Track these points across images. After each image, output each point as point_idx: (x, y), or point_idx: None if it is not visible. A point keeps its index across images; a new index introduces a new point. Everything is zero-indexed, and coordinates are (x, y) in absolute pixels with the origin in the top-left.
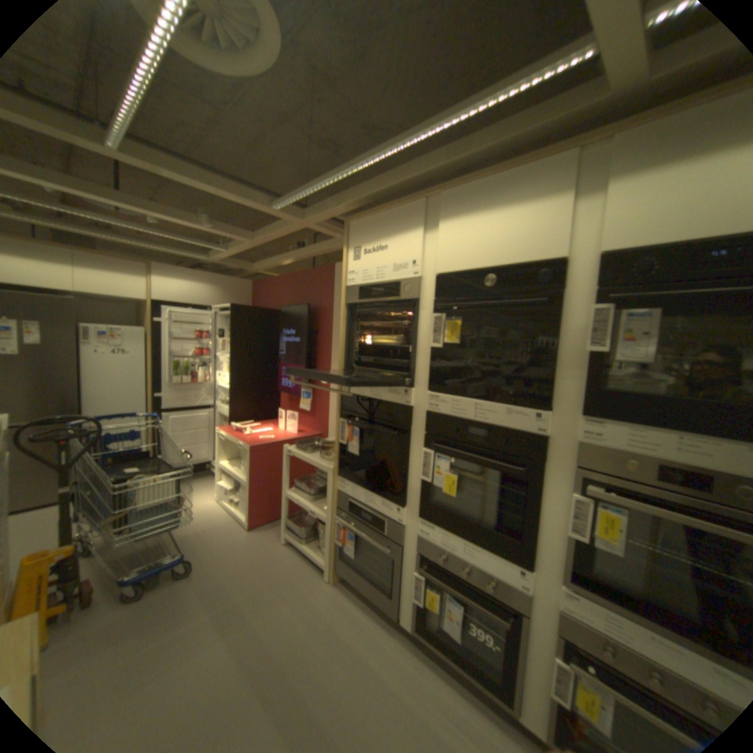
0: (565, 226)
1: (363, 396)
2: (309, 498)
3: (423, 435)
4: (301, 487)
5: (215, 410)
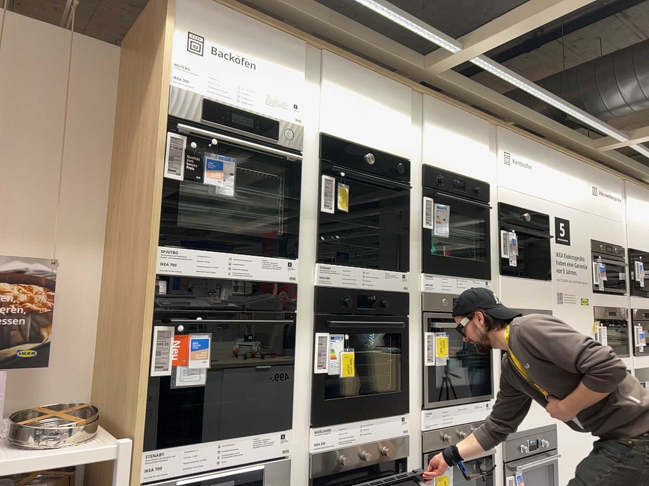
0: (404, 143)
1: (214, 276)
2: None
3: (310, 313)
4: None
5: None
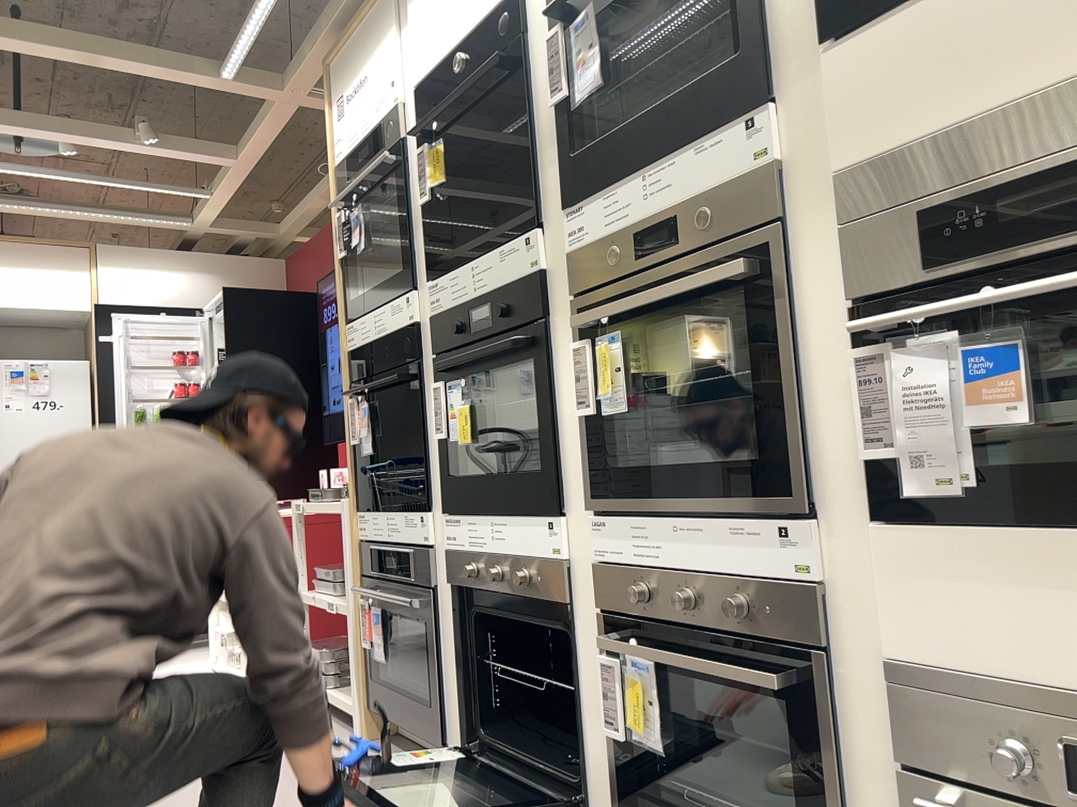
0: None
1: (371, 343)
2: (335, 585)
3: (433, 362)
4: (322, 569)
5: None
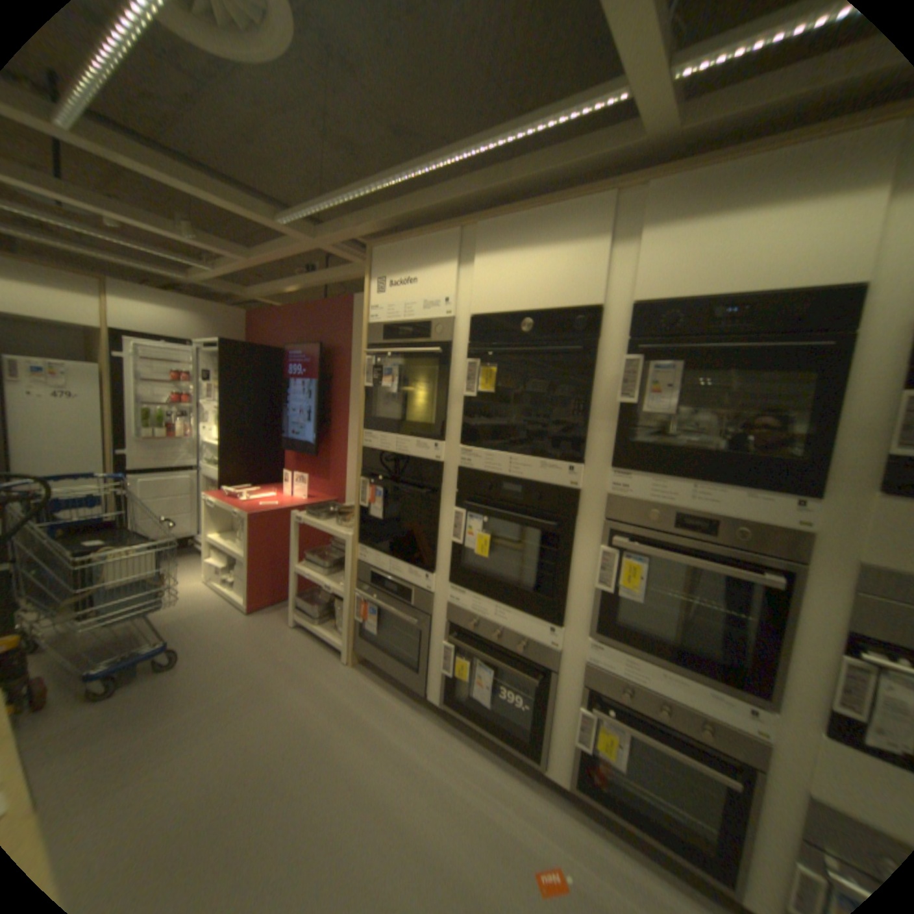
0: (601, 273)
1: (388, 452)
2: (324, 571)
3: (454, 493)
4: (314, 560)
5: (199, 472)
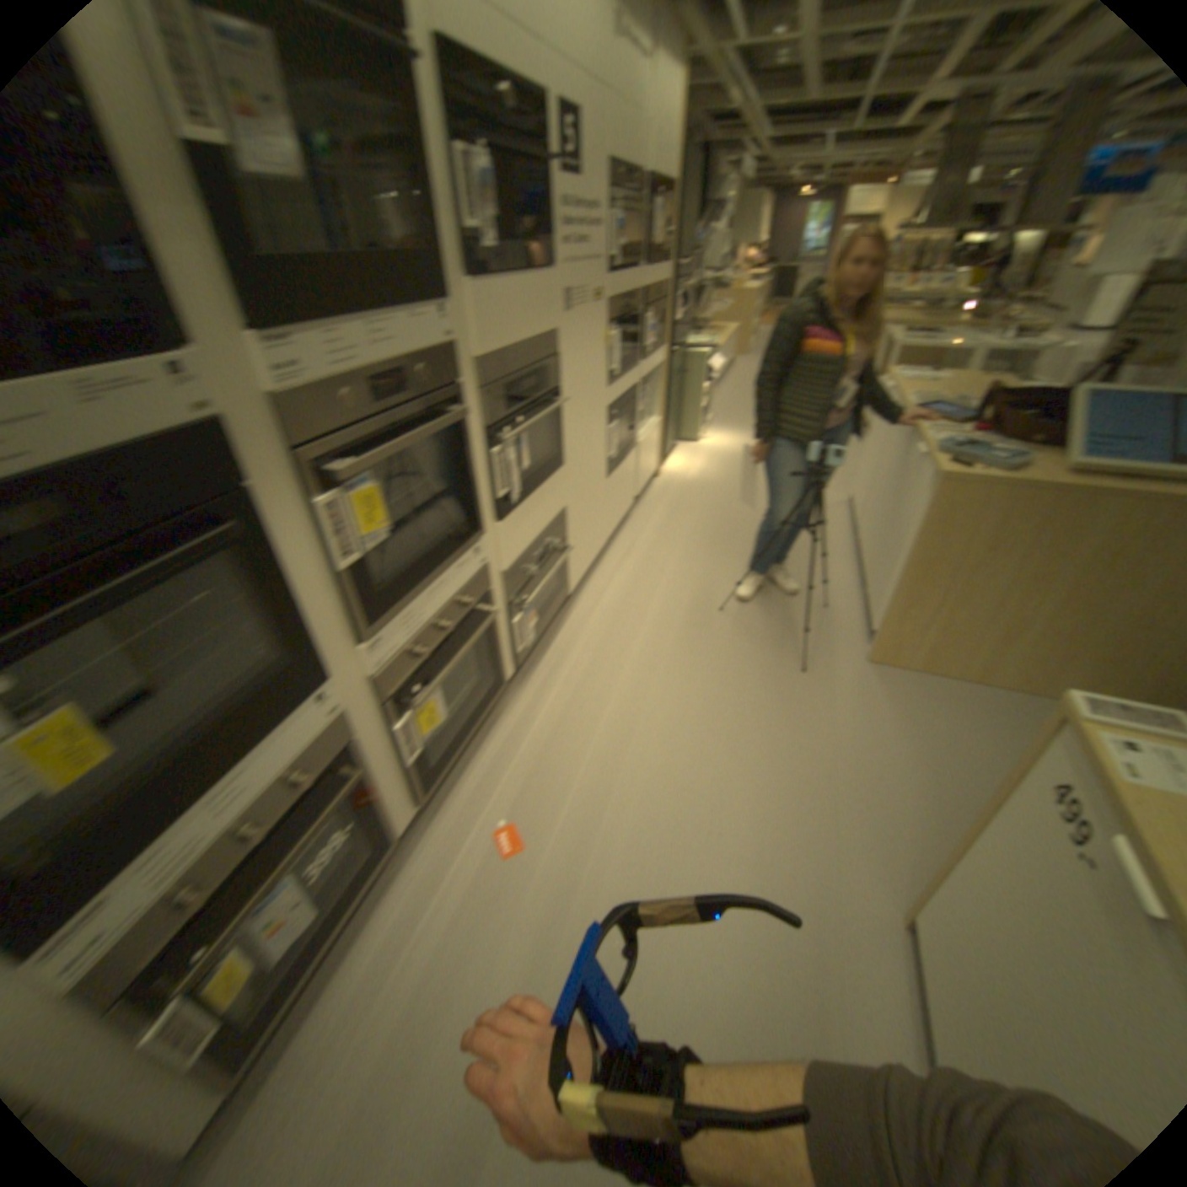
0: None
1: None
2: None
3: None
4: None
5: None
